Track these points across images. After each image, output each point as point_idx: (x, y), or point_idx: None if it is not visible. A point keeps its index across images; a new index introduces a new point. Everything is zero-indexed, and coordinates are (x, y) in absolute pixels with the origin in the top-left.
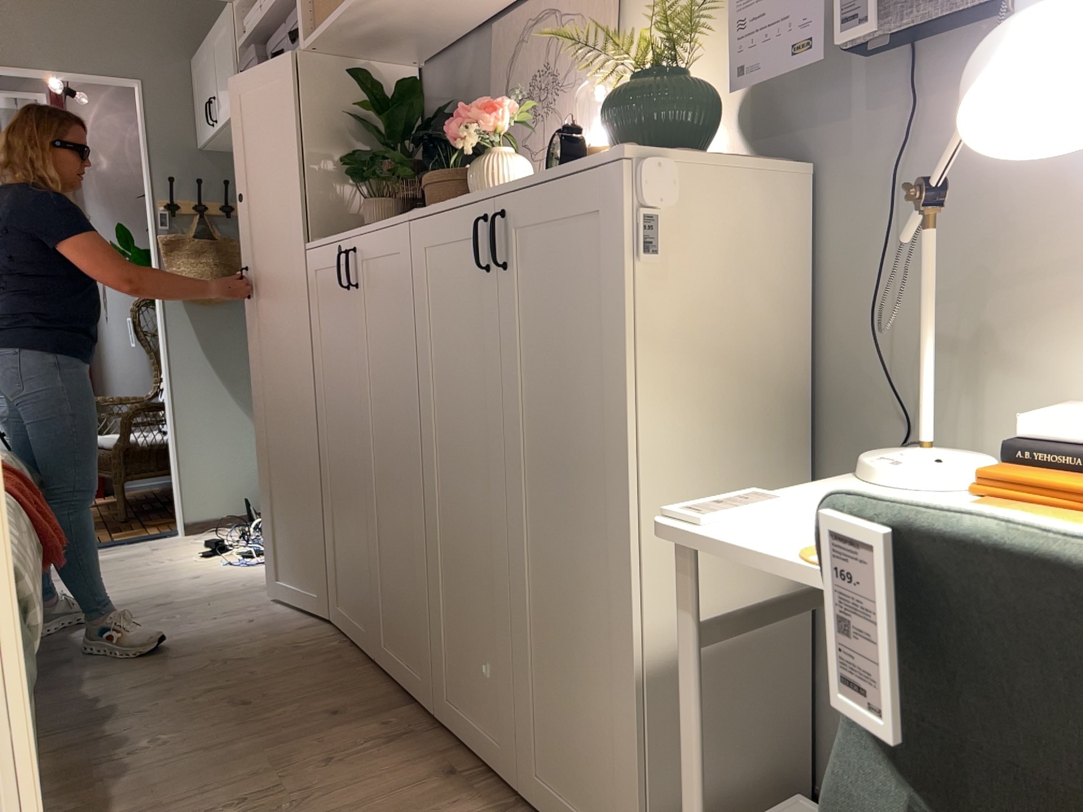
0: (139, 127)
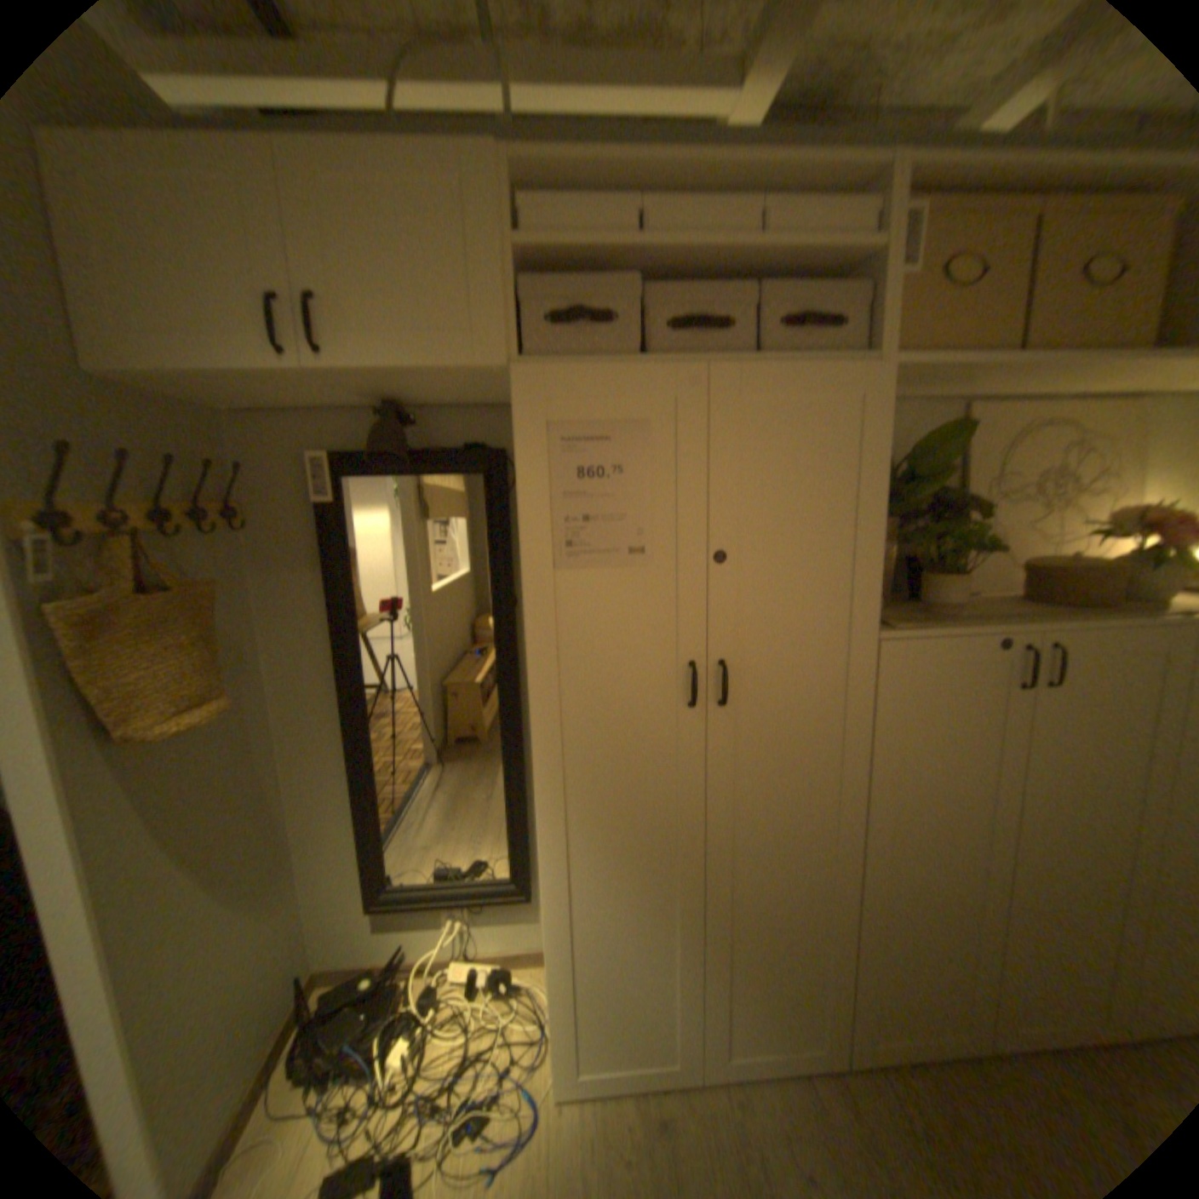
0: None
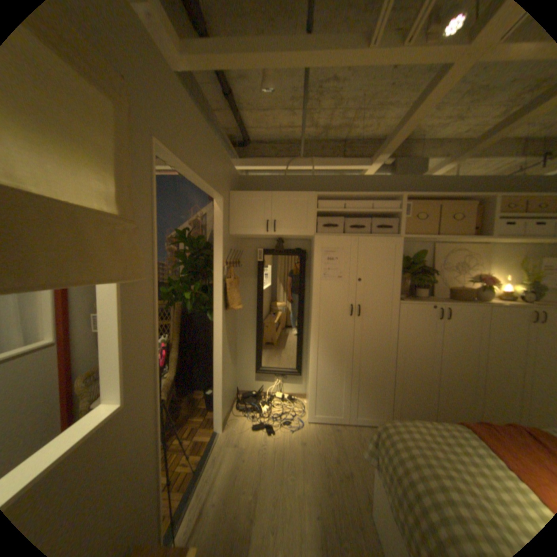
0: (218, 221)
